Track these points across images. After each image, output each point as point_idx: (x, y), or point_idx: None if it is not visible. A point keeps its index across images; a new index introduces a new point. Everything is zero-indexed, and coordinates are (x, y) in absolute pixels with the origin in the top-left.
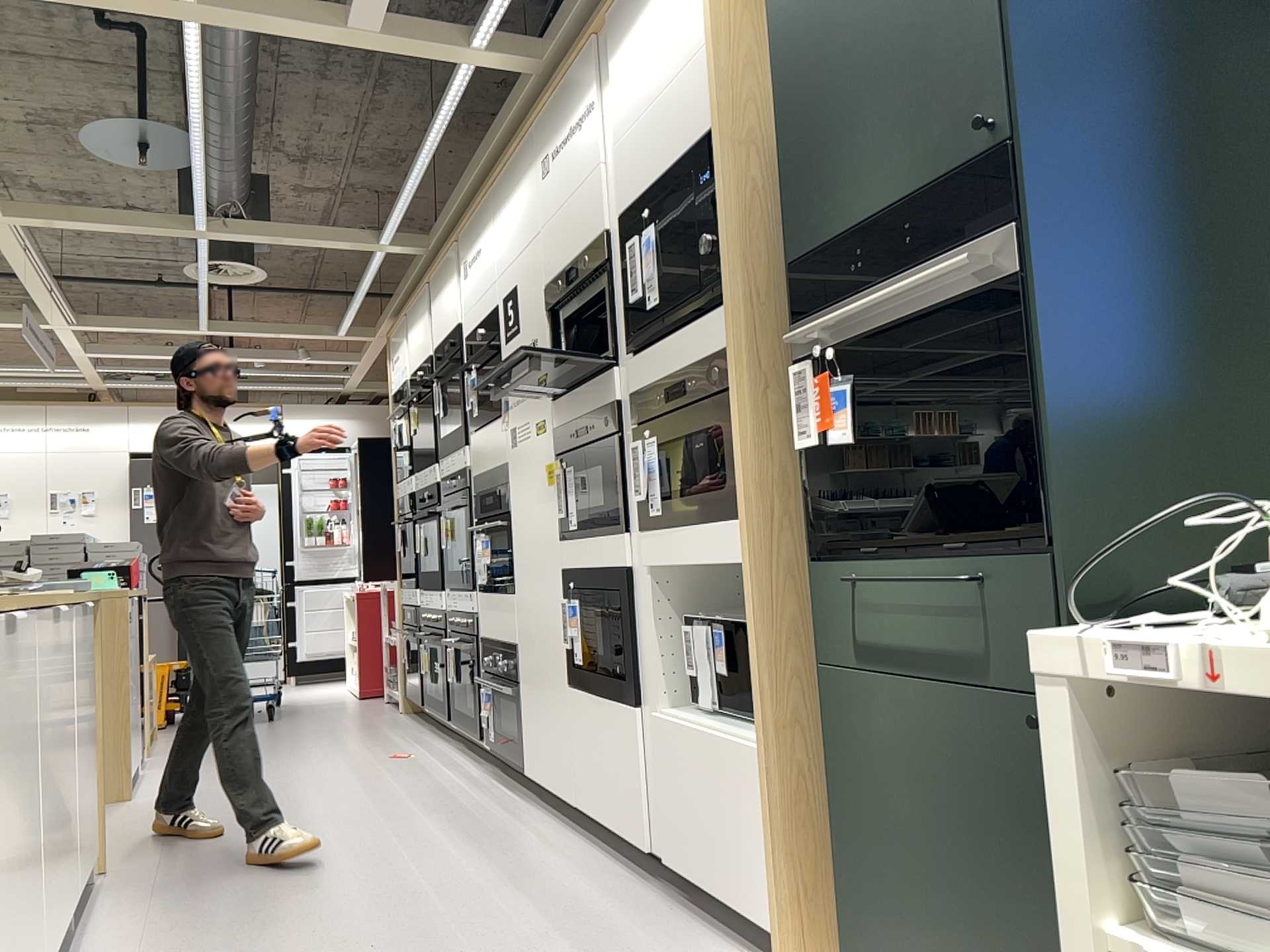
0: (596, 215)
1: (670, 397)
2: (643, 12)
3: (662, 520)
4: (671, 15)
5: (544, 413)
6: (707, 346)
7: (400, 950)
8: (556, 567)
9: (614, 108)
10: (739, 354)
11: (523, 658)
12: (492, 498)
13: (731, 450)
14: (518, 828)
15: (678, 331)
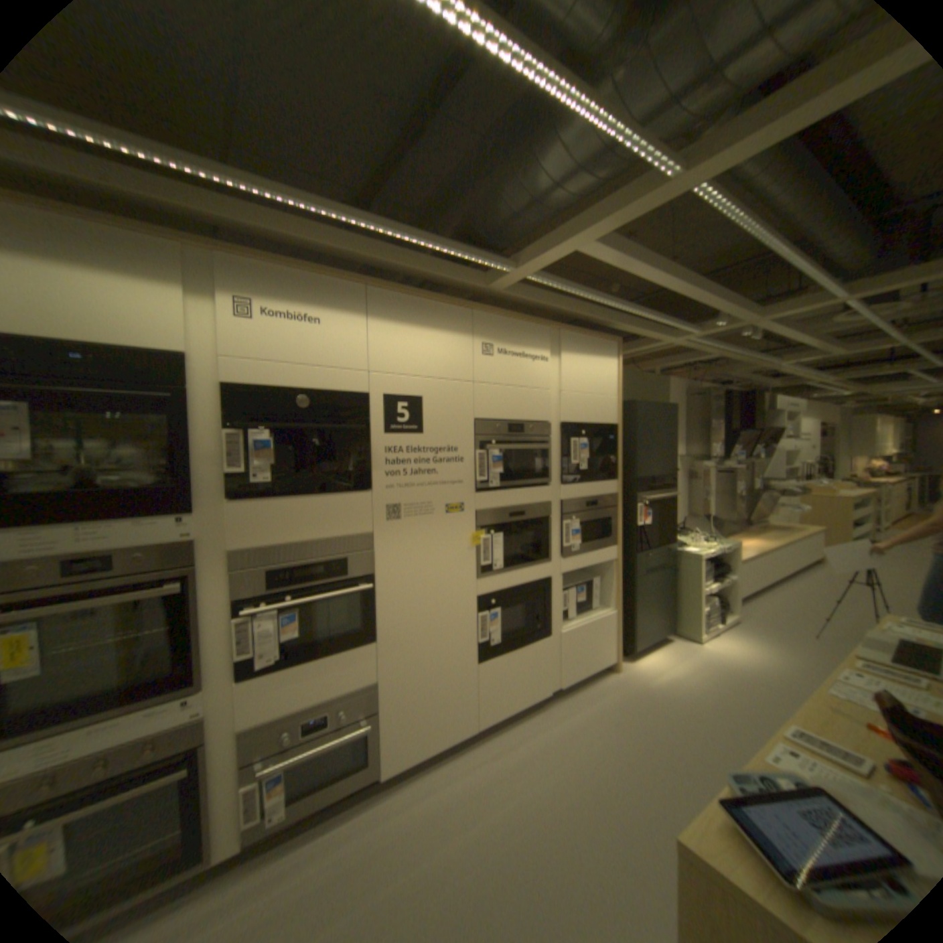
0: (542, 411)
1: (587, 505)
2: (586, 354)
3: (577, 551)
4: (601, 371)
5: (463, 499)
6: (606, 491)
7: (652, 774)
8: (469, 596)
9: (561, 373)
10: (619, 497)
11: (392, 686)
12: (324, 568)
13: (612, 525)
14: (455, 786)
15: (587, 481)
